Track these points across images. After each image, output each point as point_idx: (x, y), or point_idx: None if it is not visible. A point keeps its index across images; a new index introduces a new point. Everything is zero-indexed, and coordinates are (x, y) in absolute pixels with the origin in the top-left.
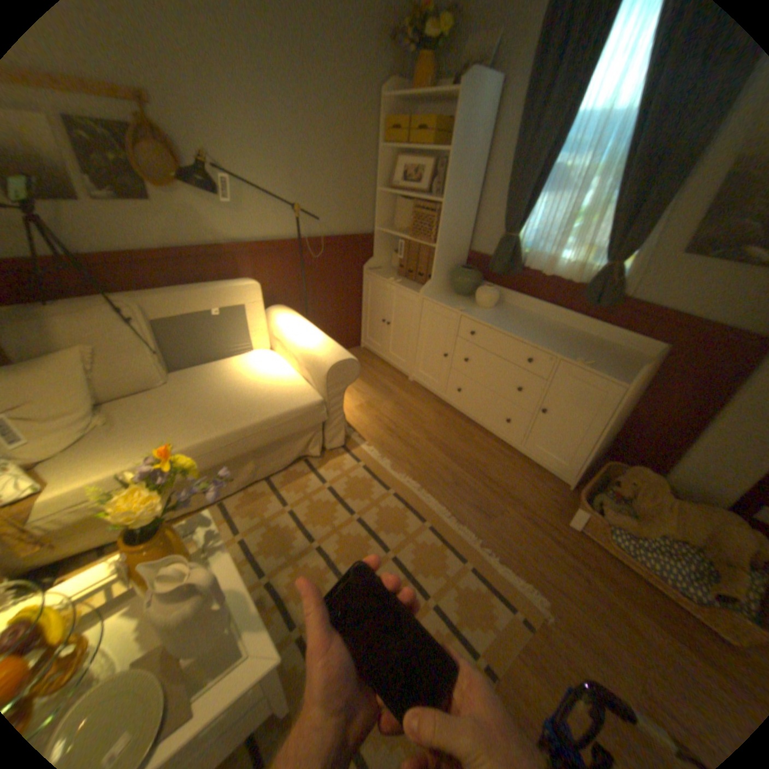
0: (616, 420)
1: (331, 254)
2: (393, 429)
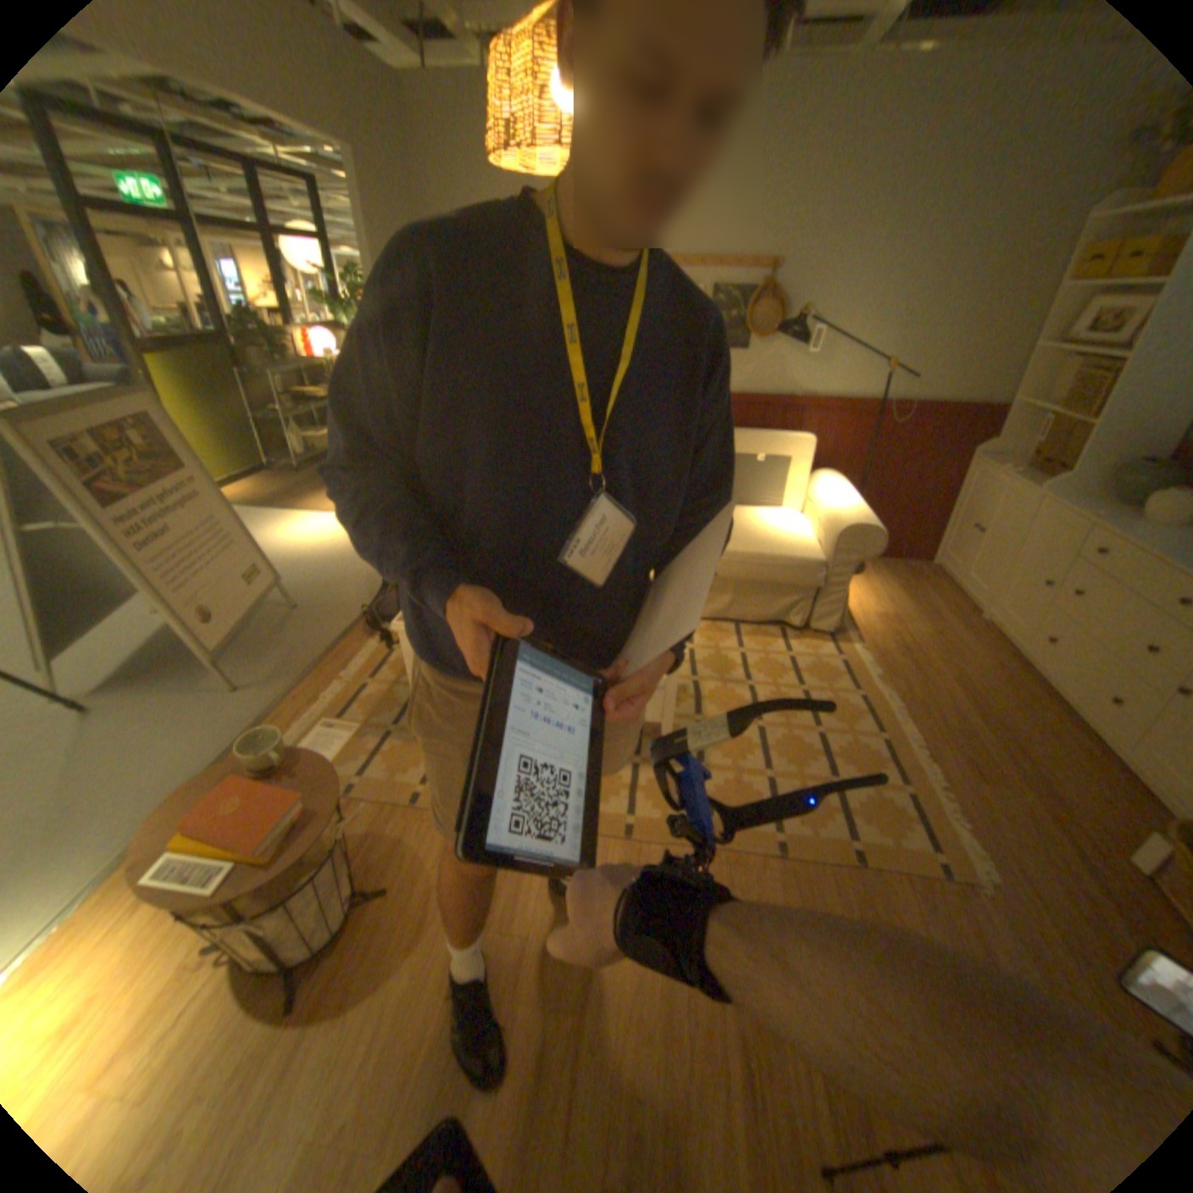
0: None
1: (928, 425)
2: (912, 651)
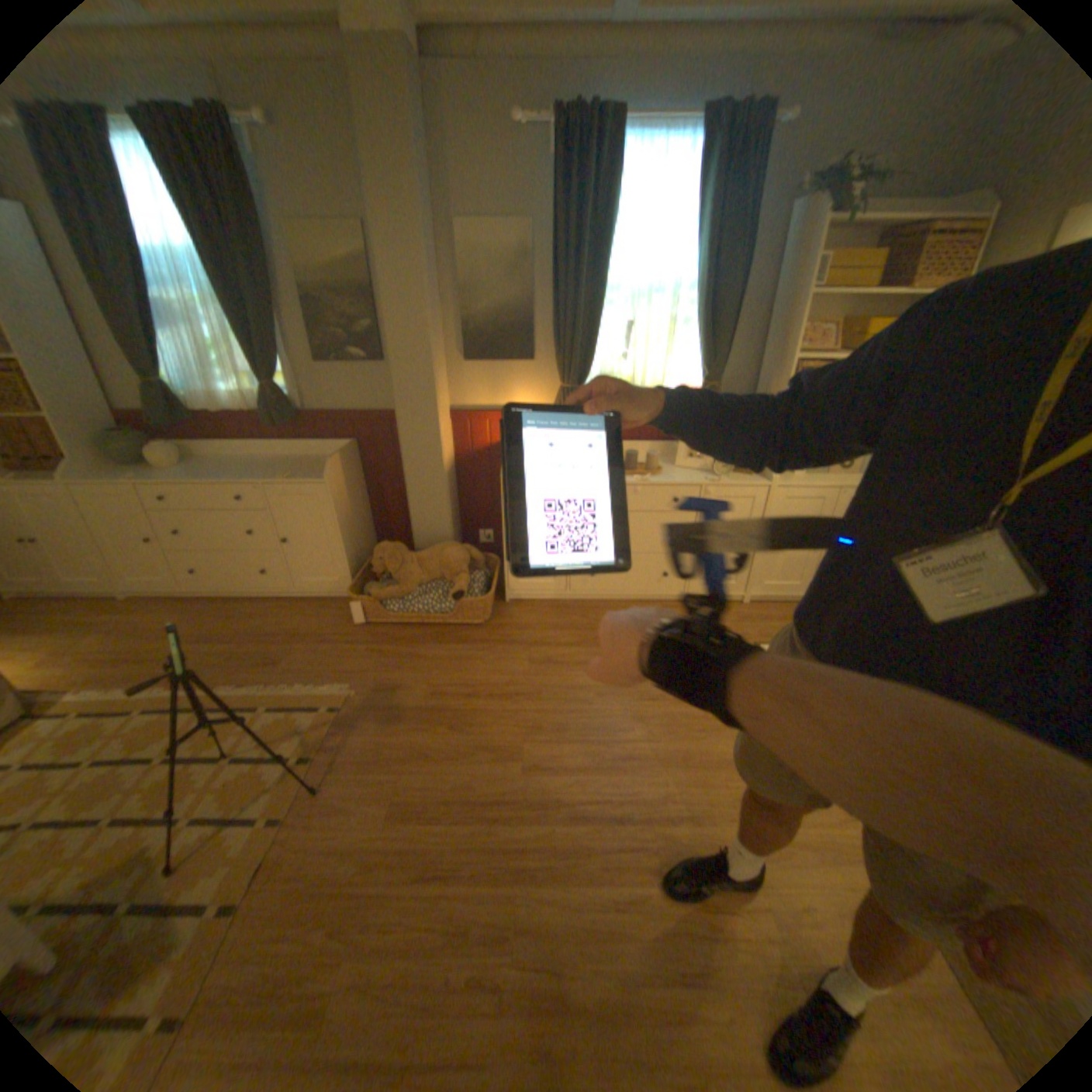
0: (340, 515)
1: None
2: (113, 659)
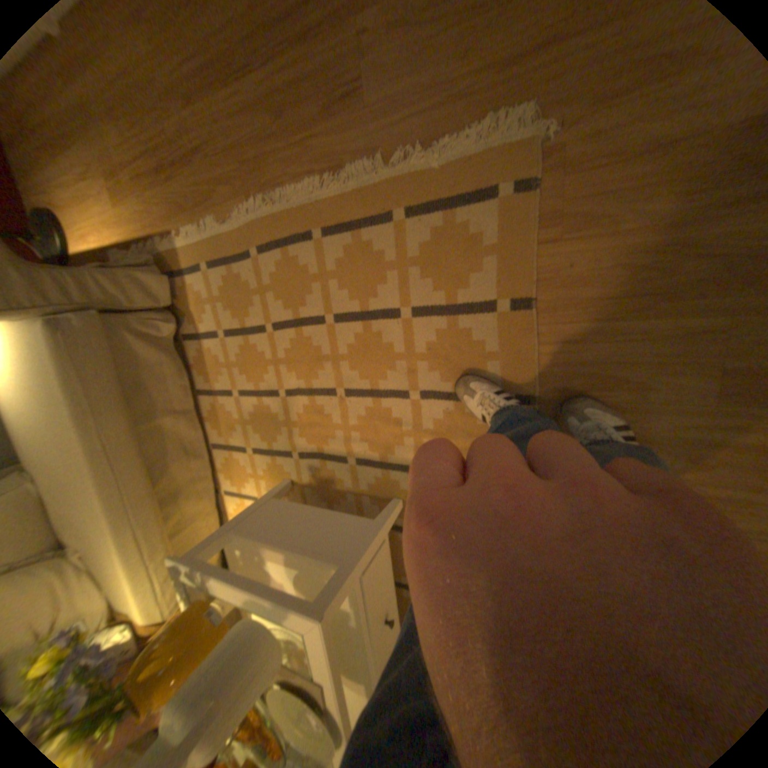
0: None
1: None
2: (154, 159)
